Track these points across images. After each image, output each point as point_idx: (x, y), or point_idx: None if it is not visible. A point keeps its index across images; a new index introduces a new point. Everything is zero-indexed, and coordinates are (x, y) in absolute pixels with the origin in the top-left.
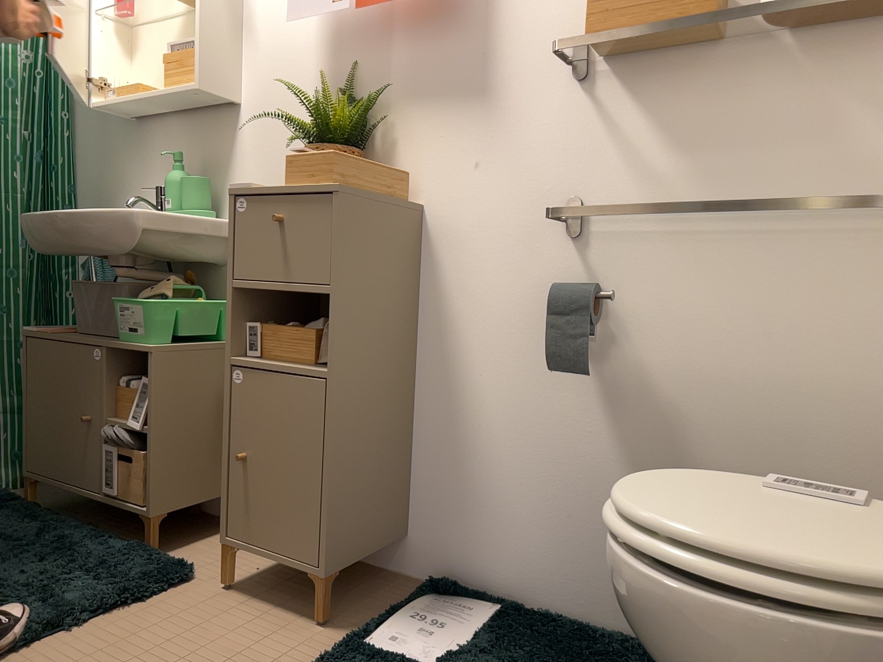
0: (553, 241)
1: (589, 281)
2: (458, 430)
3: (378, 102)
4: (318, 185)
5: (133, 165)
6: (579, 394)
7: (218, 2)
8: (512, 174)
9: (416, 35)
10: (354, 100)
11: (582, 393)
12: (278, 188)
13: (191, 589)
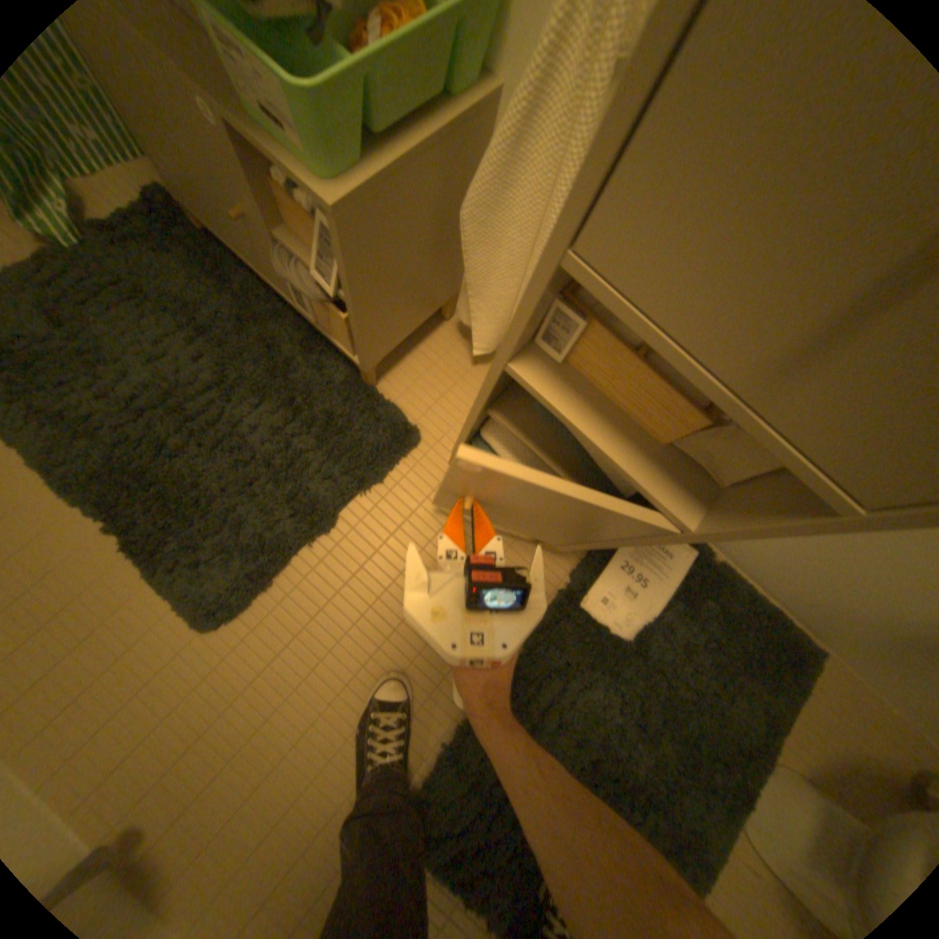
0: None
1: None
2: None
3: None
4: None
5: None
6: None
7: None
8: None
9: None
10: None
11: None
12: None
13: (424, 462)
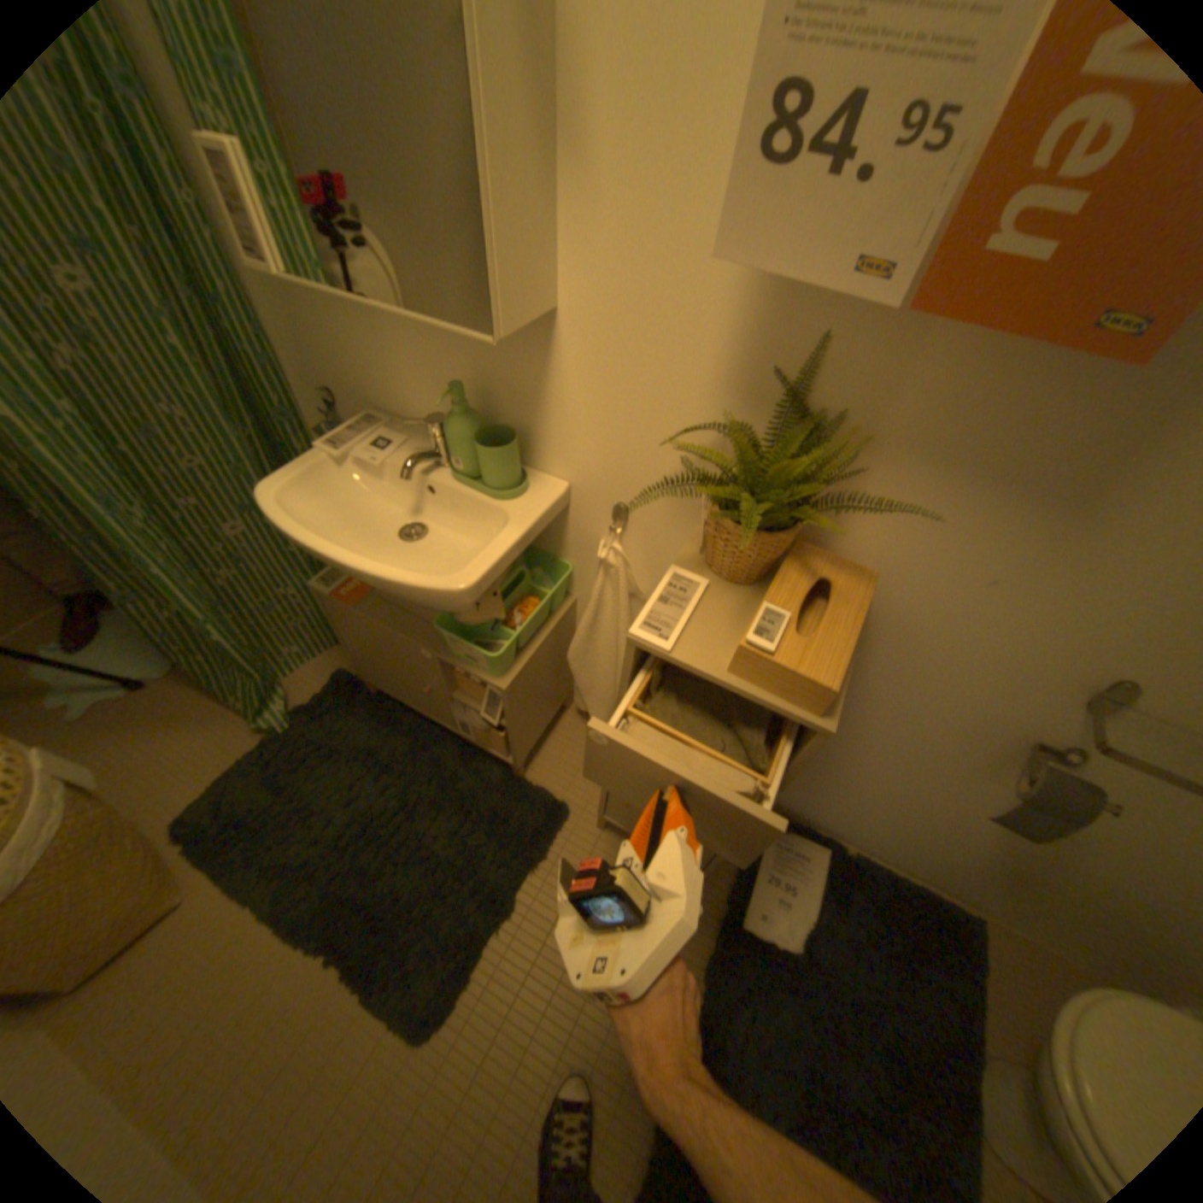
0: (1059, 698)
1: (1079, 744)
2: (829, 754)
3: (855, 423)
4: (798, 710)
5: (356, 326)
6: (990, 796)
7: (517, 97)
8: (1051, 616)
9: (1002, 333)
10: (804, 399)
11: (995, 799)
12: (721, 675)
13: (576, 832)
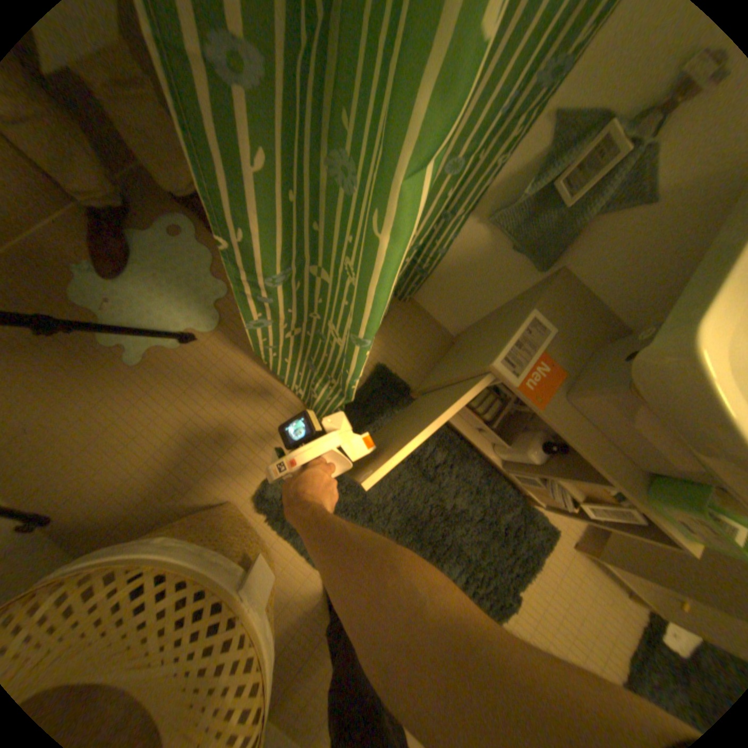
0: None
1: None
2: None
3: None
4: None
5: None
6: None
7: None
8: None
9: None
10: None
11: None
12: None
13: (561, 551)
